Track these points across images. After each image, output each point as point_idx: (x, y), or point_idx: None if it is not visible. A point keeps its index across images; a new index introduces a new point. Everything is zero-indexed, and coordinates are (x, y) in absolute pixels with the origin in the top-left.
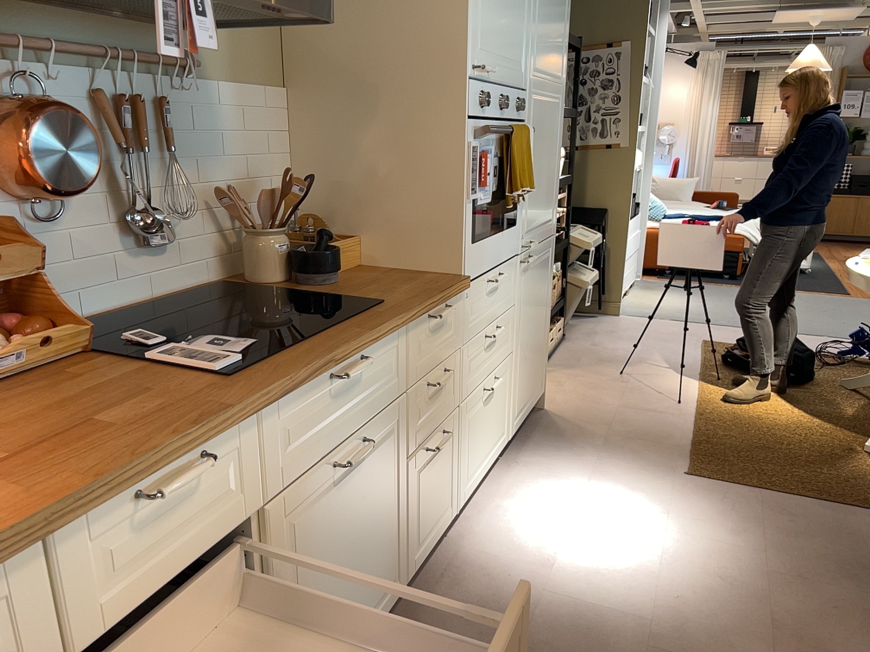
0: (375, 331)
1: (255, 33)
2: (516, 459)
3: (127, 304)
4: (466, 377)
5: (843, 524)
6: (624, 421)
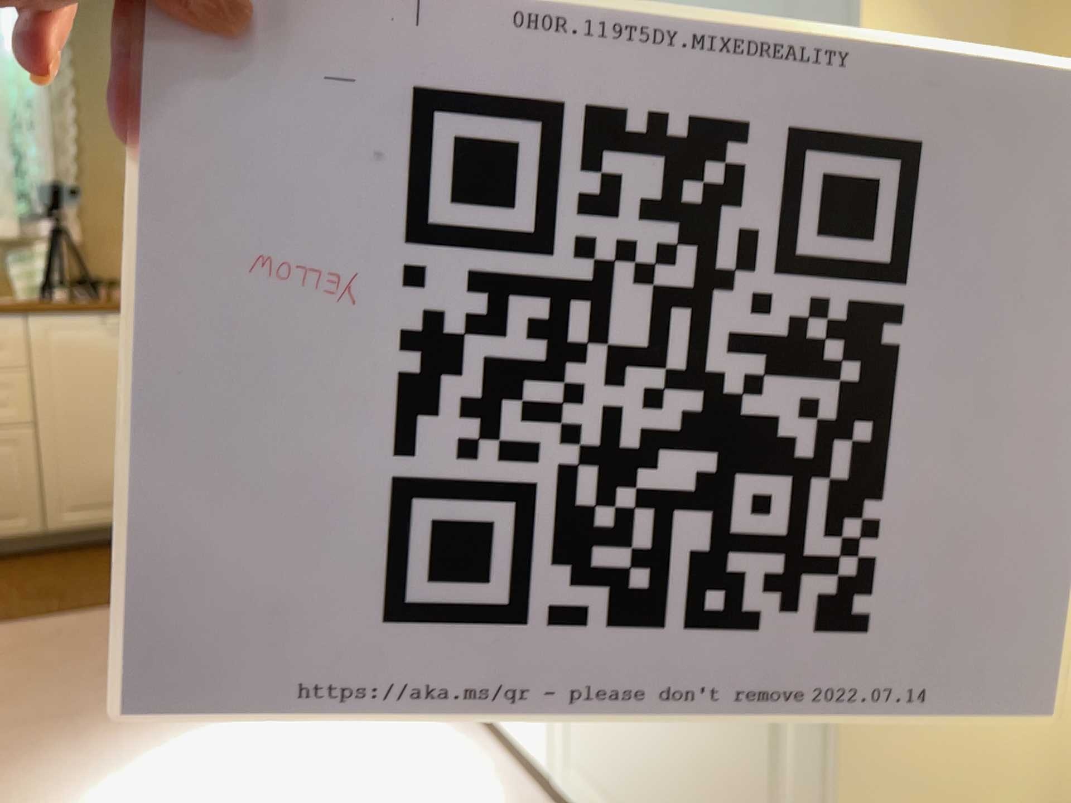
0: None
1: None
2: None
3: None
4: None
5: None
6: None
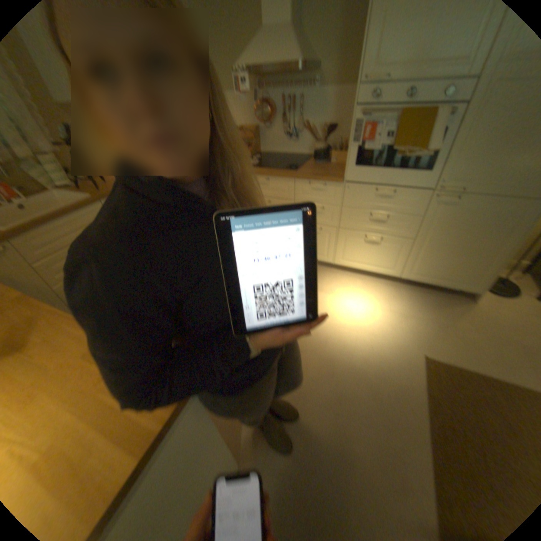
0: (271, 174)
1: (353, 61)
2: (400, 288)
3: (285, 153)
4: (345, 221)
5: (402, 434)
6: (492, 342)
